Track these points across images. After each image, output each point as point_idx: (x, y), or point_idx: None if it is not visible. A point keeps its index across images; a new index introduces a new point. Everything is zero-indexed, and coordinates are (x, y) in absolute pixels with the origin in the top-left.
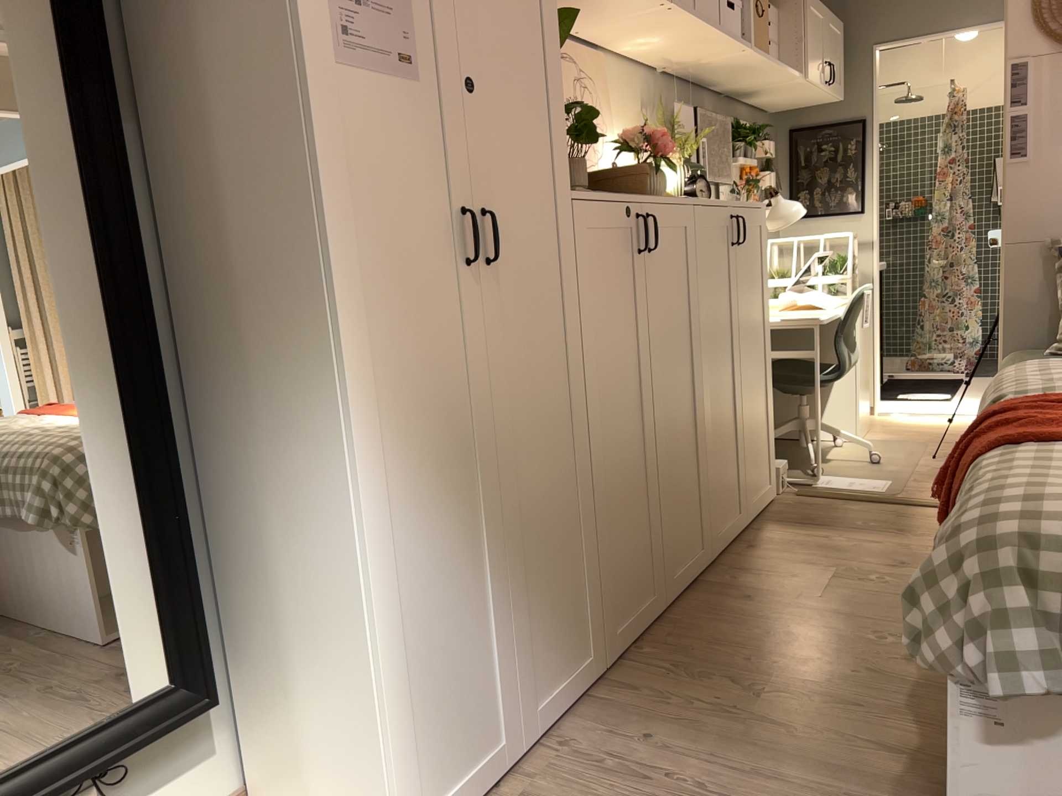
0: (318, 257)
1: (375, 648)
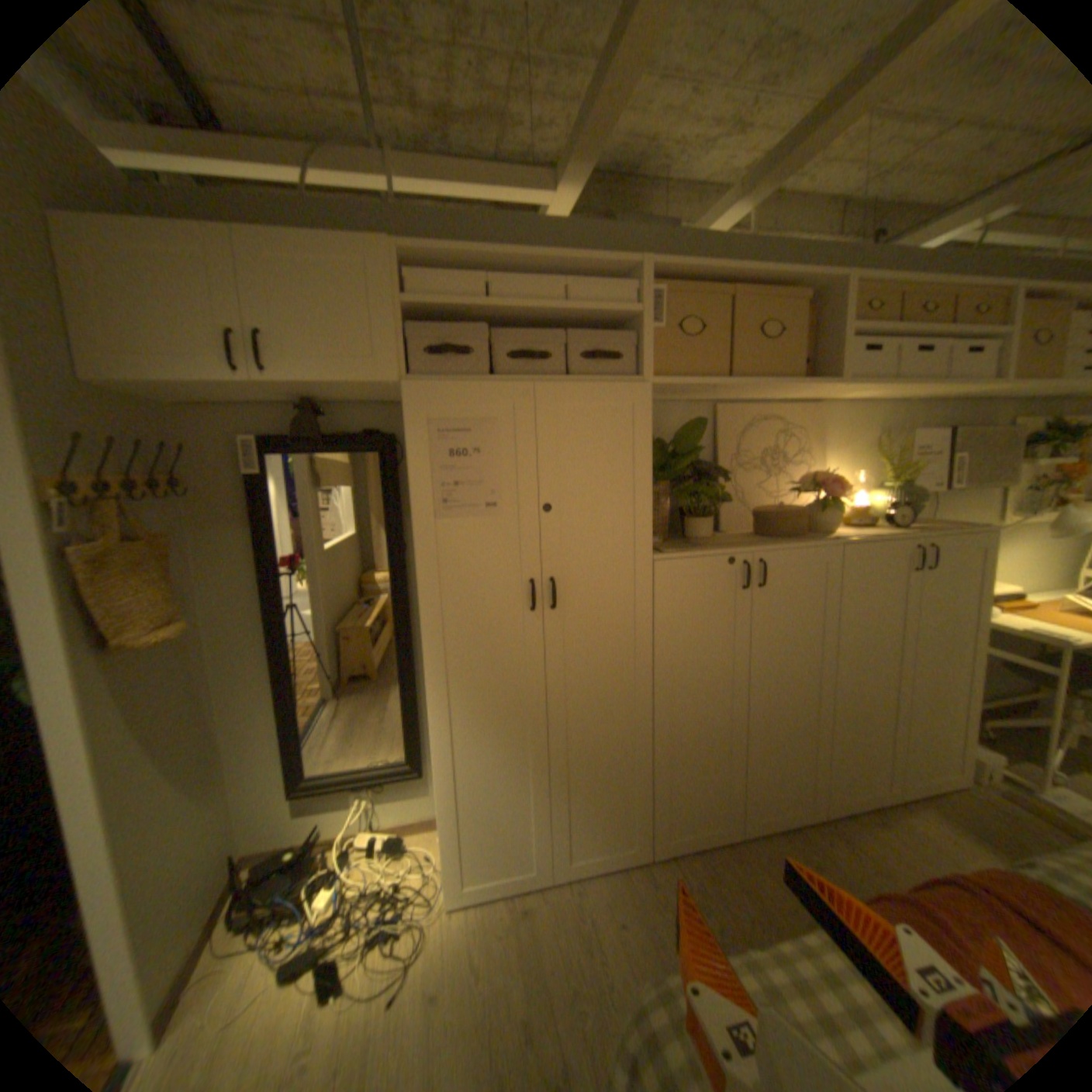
0: (422, 615)
1: (443, 799)
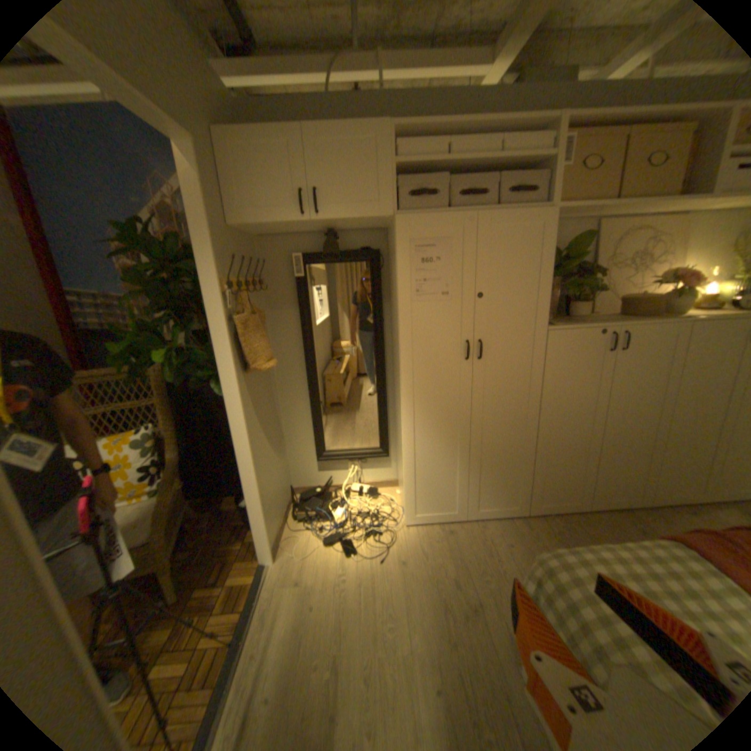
0: (400, 361)
1: (407, 466)
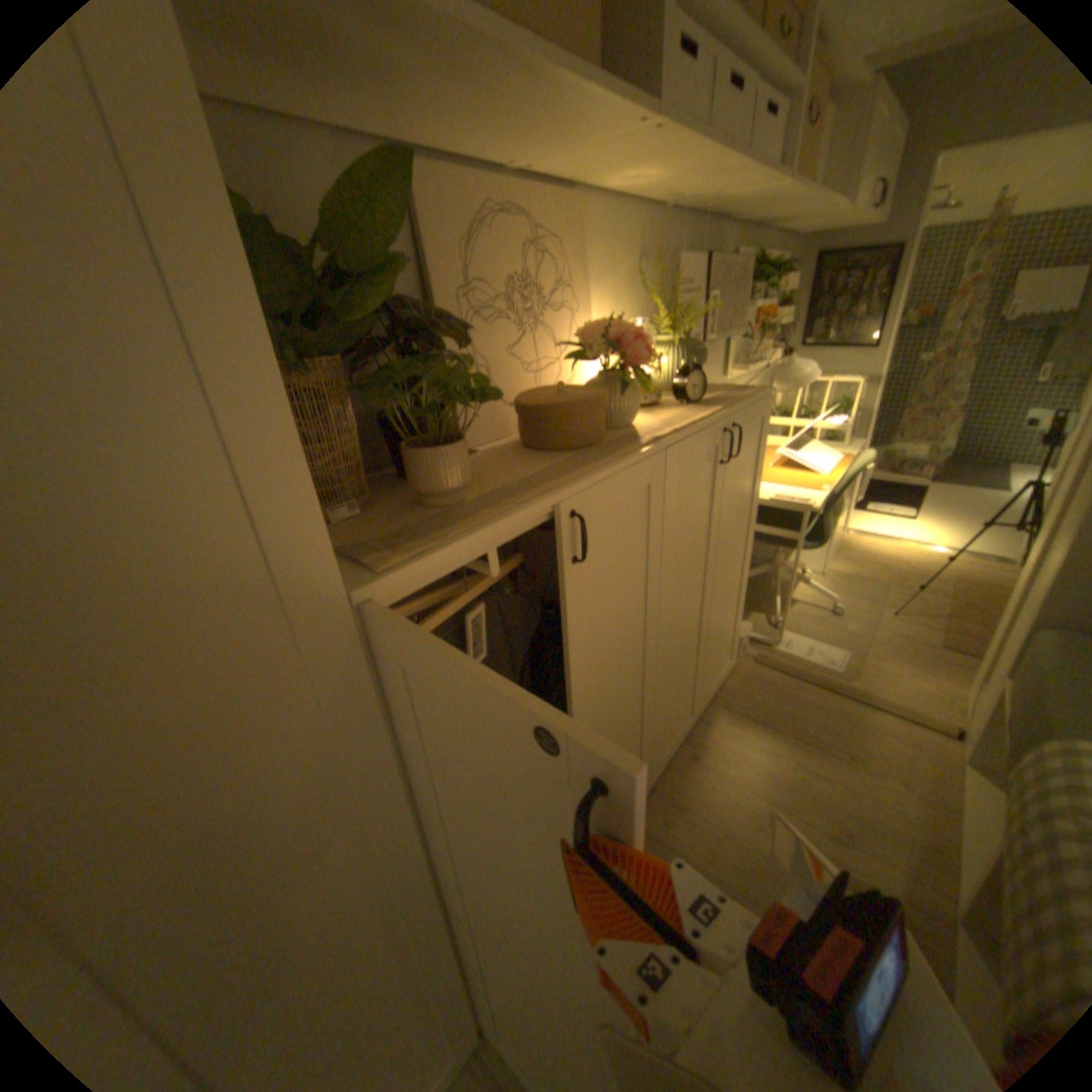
0: None
1: None
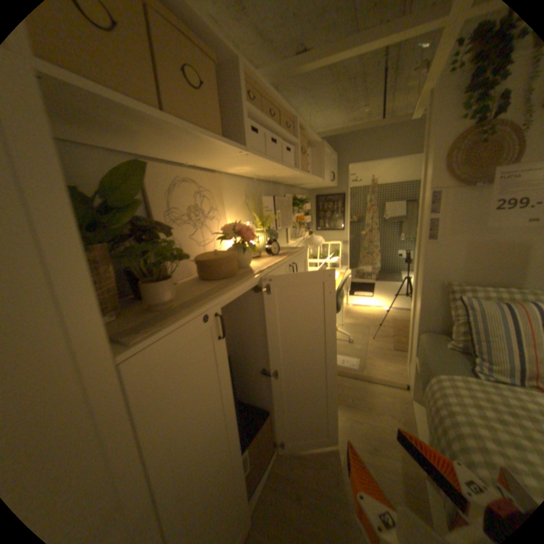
0: None
1: None
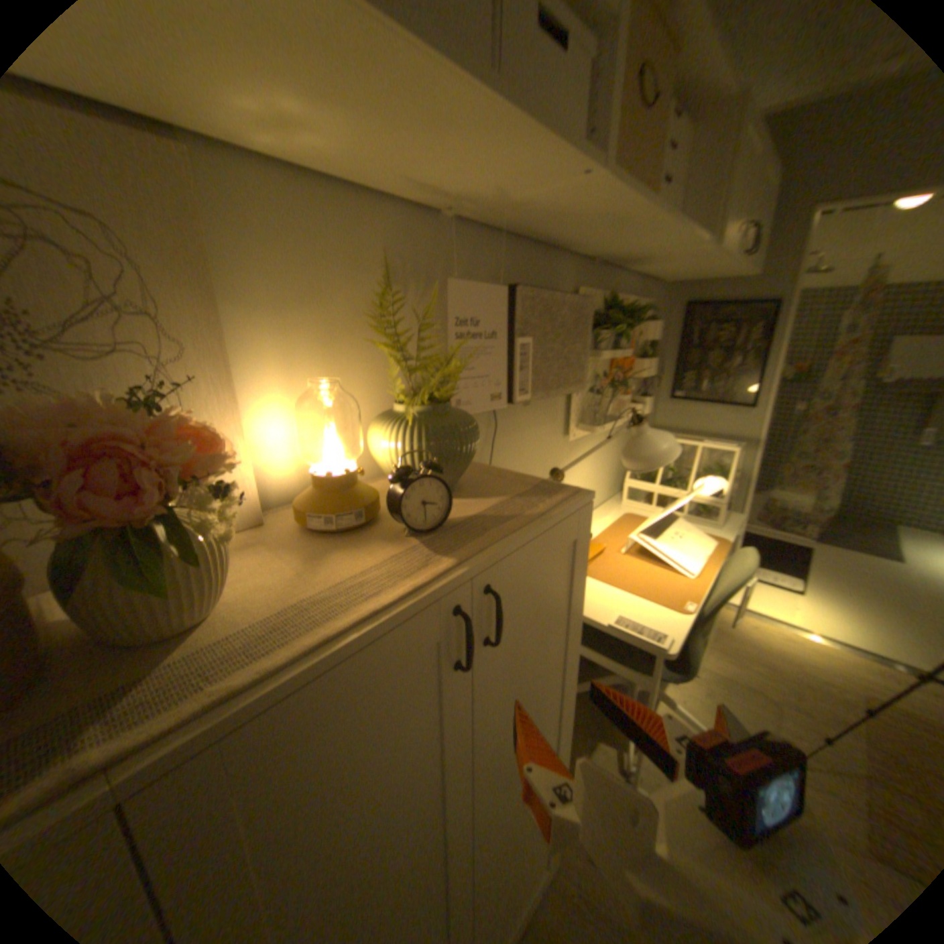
0: None
1: None
